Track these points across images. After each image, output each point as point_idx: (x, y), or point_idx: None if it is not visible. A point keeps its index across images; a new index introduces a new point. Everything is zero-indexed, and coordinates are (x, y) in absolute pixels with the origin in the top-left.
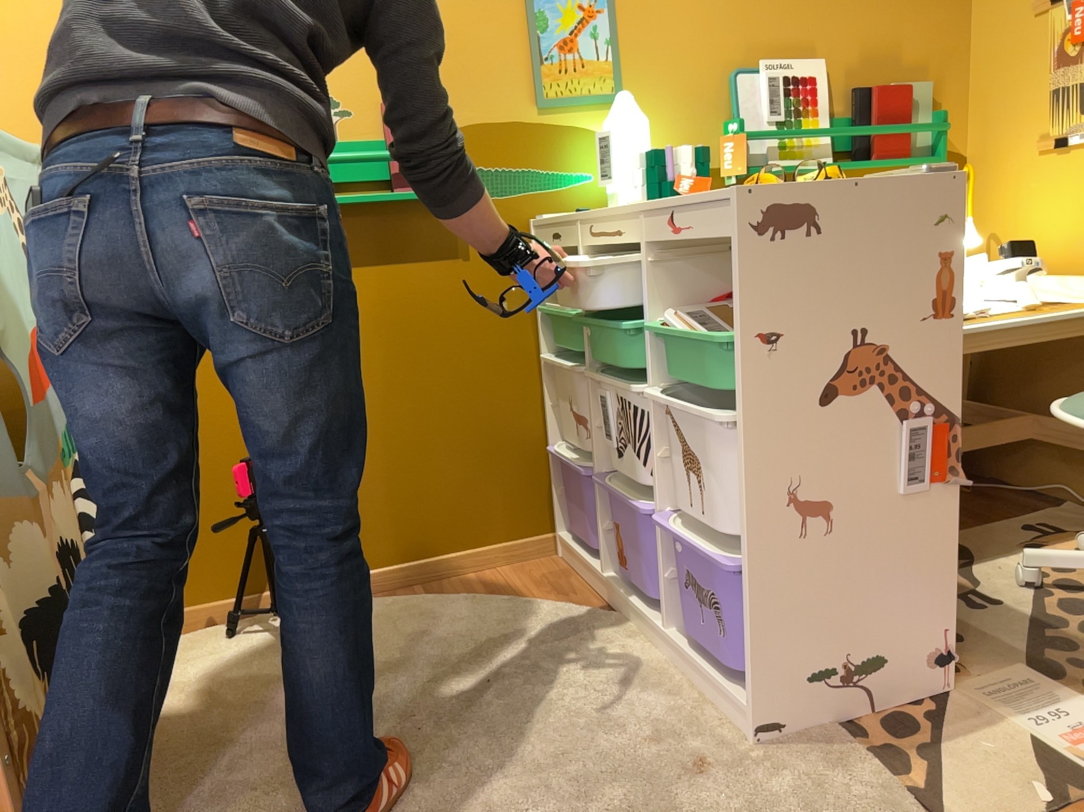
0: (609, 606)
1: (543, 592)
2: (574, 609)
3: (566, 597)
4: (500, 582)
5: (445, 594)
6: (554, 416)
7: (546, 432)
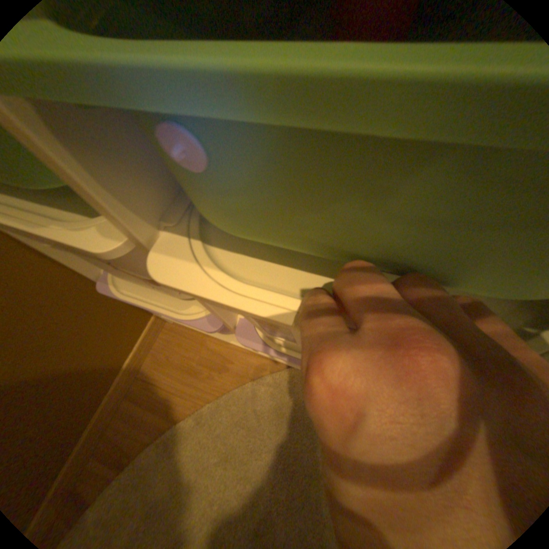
0: (272, 362)
1: (206, 380)
2: (257, 391)
3: (229, 373)
4: (160, 395)
5: (136, 463)
6: (68, 258)
7: (74, 273)
